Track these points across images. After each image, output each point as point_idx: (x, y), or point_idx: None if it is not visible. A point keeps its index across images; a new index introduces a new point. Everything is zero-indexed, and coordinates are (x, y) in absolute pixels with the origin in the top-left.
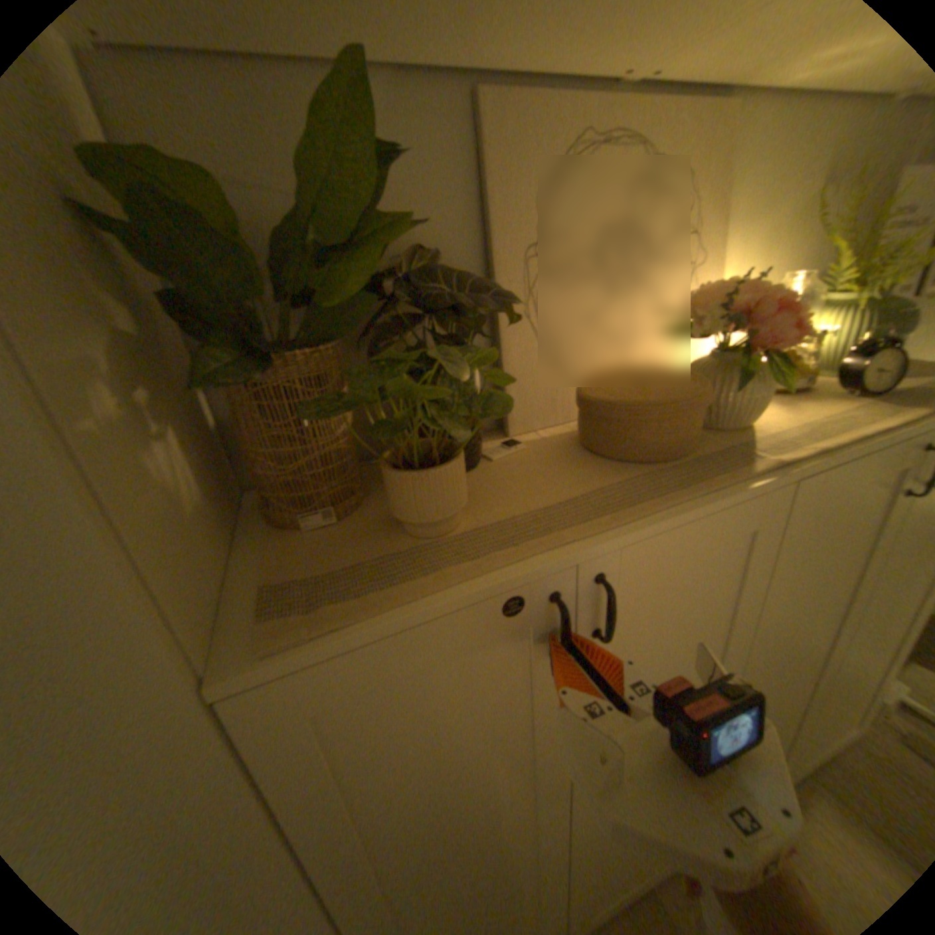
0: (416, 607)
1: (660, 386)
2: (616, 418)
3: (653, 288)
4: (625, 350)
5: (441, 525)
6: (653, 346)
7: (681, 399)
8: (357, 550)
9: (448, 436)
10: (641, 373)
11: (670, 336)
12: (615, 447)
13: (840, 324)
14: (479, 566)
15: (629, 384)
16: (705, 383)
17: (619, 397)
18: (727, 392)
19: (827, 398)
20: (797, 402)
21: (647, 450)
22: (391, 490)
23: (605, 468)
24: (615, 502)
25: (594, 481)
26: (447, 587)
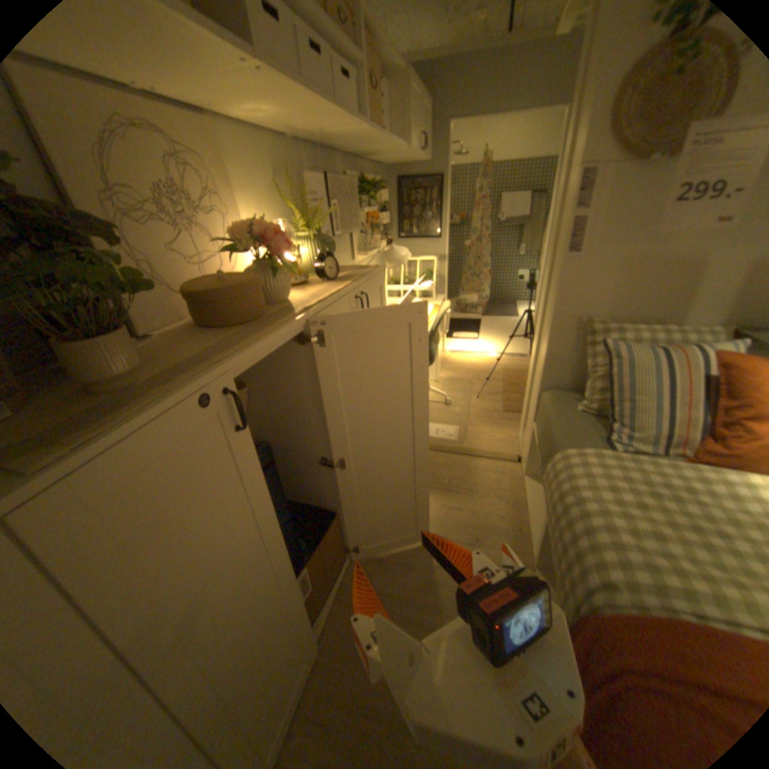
0: (144, 409)
1: (234, 278)
2: (216, 300)
3: (204, 226)
4: (202, 267)
5: (128, 378)
6: (218, 264)
7: (248, 282)
8: (60, 413)
9: (104, 318)
10: (220, 274)
11: (226, 256)
12: (222, 319)
13: (308, 247)
14: (173, 383)
15: (215, 280)
16: (257, 275)
17: (213, 286)
18: (270, 281)
19: (316, 283)
20: (304, 287)
21: (242, 315)
22: (73, 361)
23: (221, 330)
24: (236, 339)
25: (219, 336)
26: (159, 396)
